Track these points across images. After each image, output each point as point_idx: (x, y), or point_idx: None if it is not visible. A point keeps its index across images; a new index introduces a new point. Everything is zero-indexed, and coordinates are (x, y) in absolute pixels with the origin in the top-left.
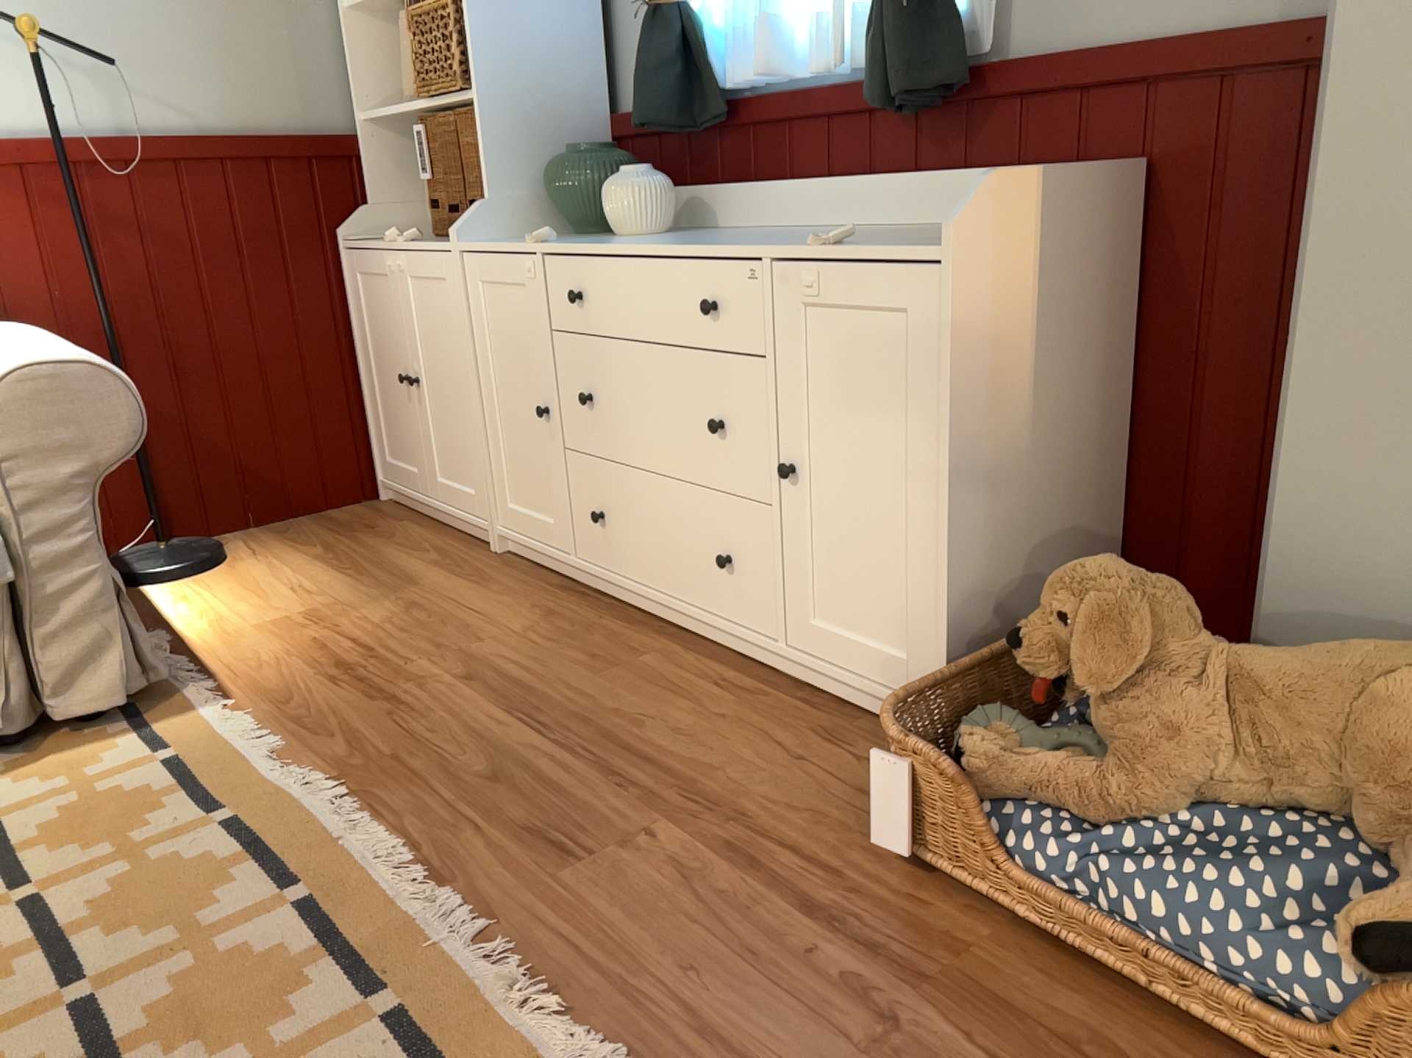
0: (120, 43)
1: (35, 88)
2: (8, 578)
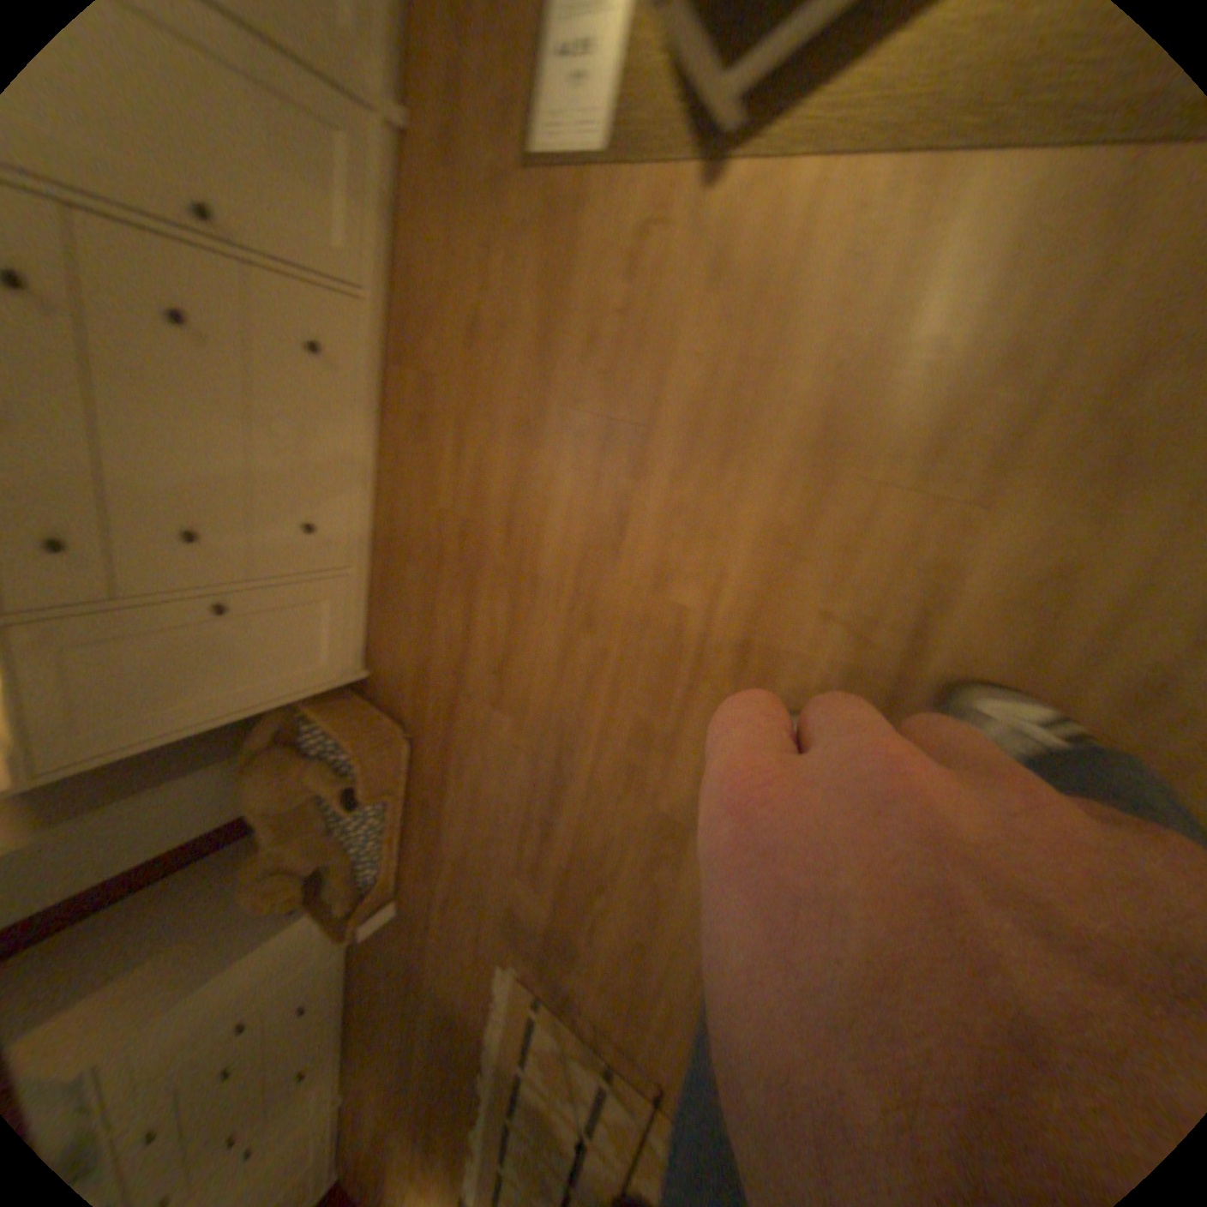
0: None
1: None
2: None
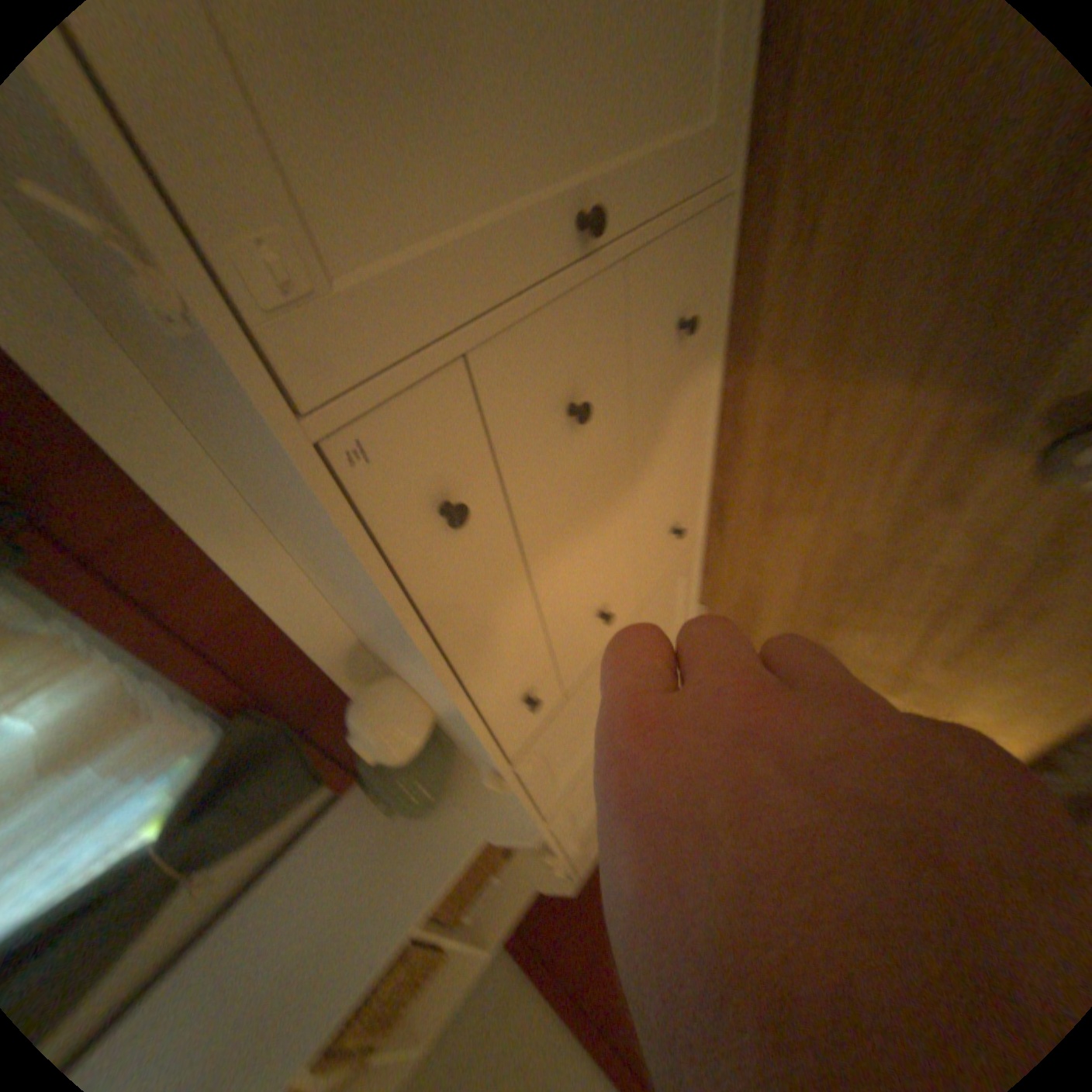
0: None
1: None
2: None
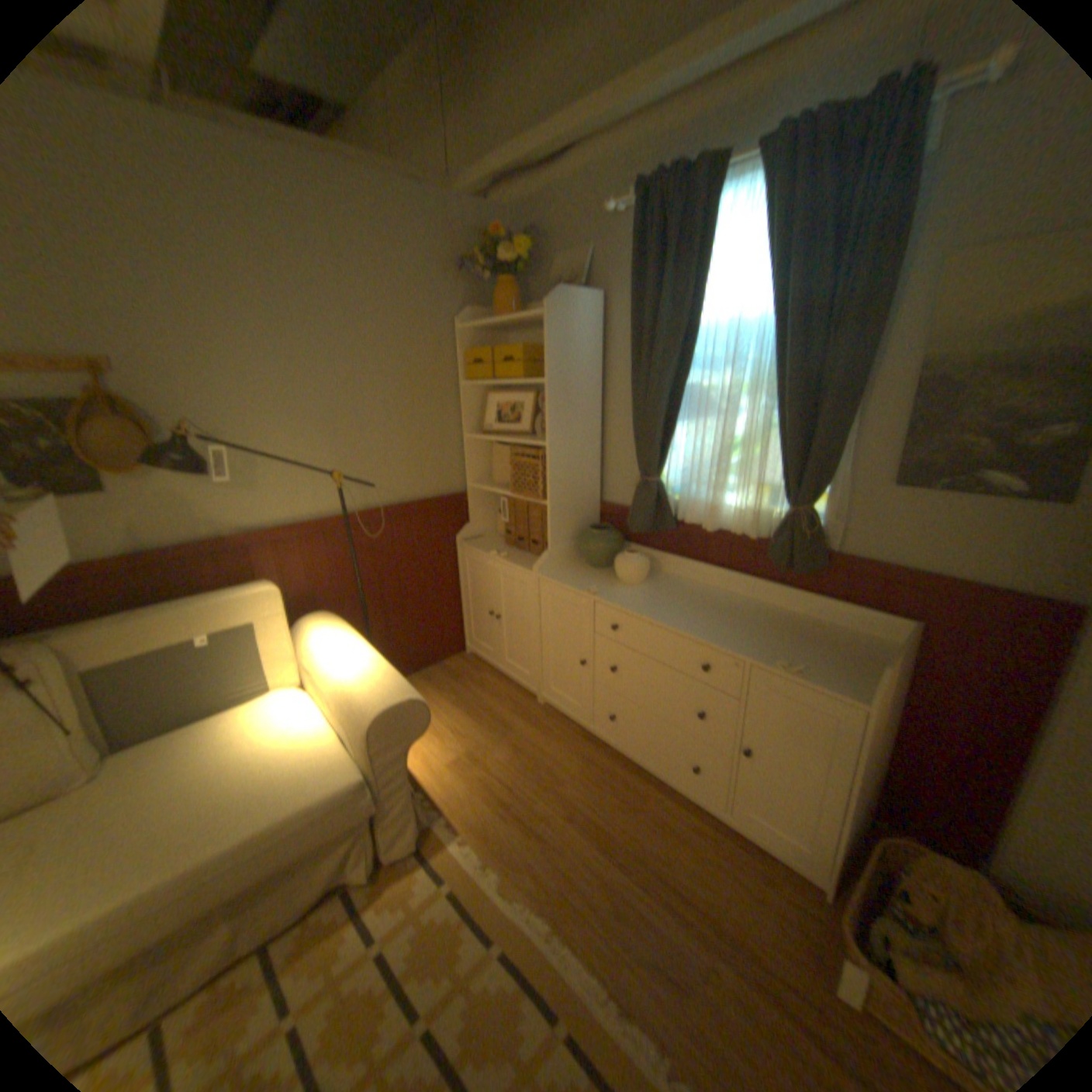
0: (366, 463)
1: (328, 489)
2: (371, 813)
